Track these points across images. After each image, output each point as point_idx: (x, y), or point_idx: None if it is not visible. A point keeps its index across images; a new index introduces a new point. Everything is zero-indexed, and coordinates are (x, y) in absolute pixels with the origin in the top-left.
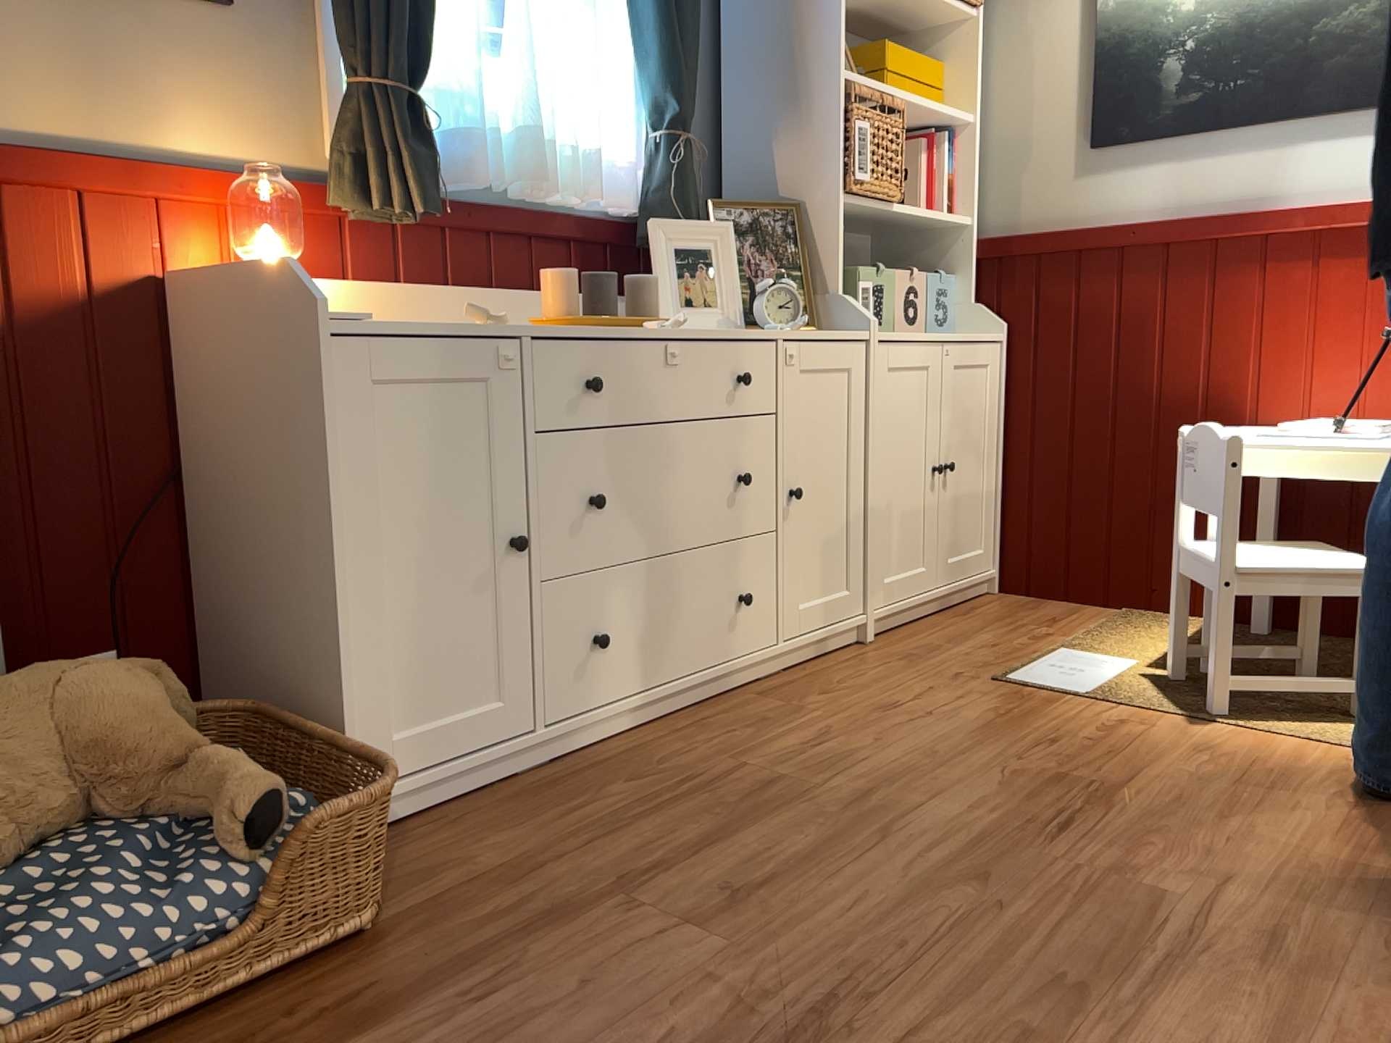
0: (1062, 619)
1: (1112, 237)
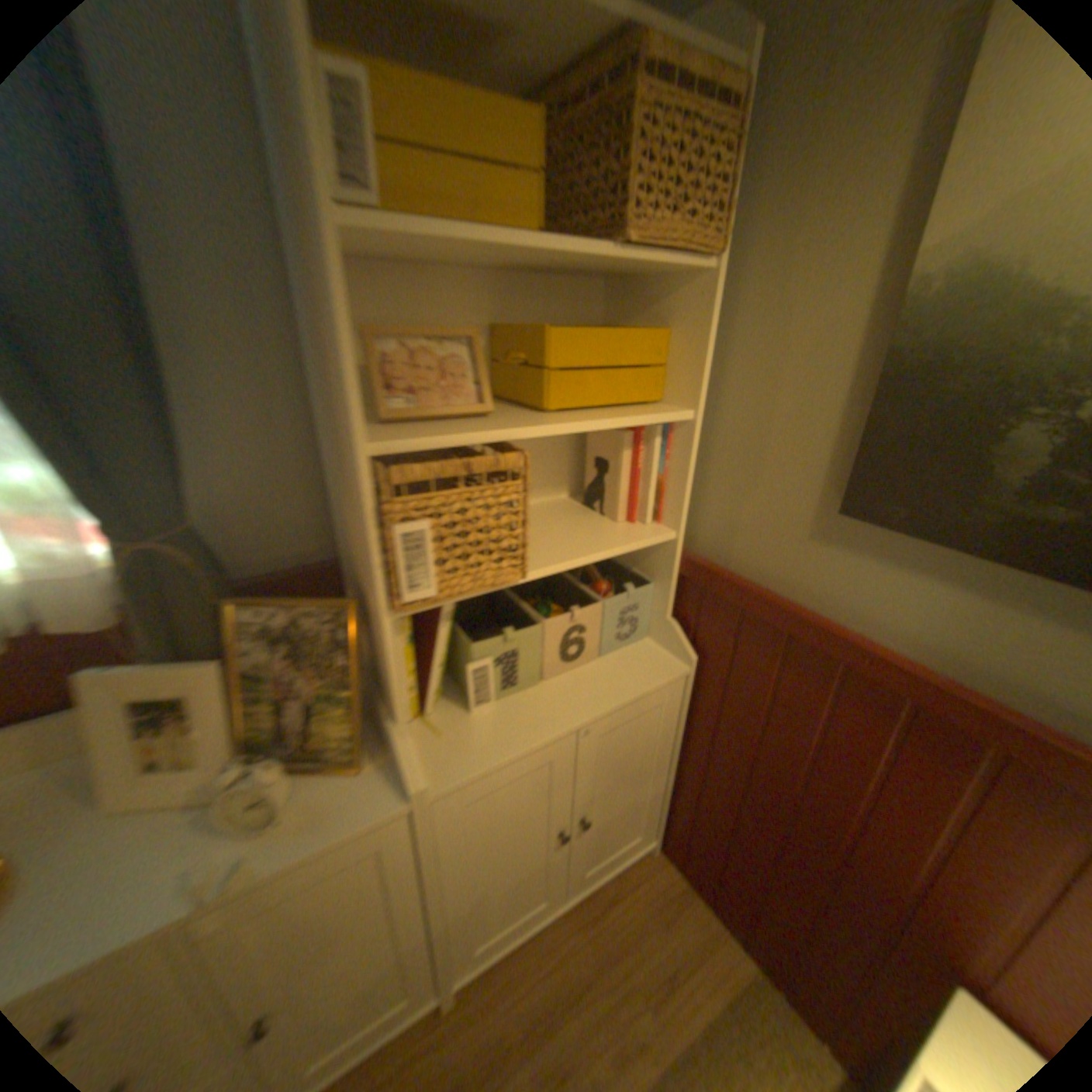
0: (683, 988)
1: (843, 651)
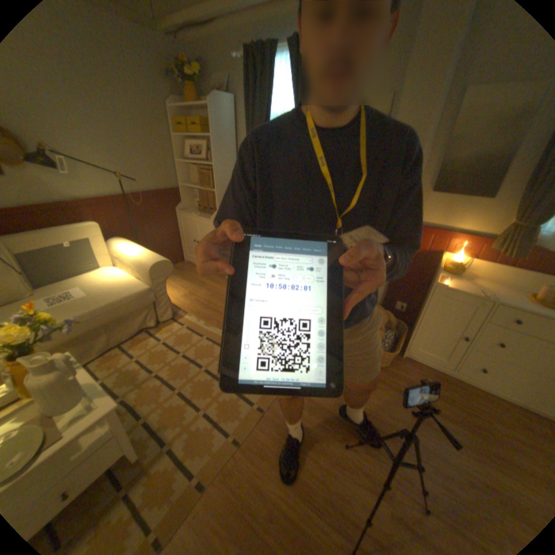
0: None
1: None
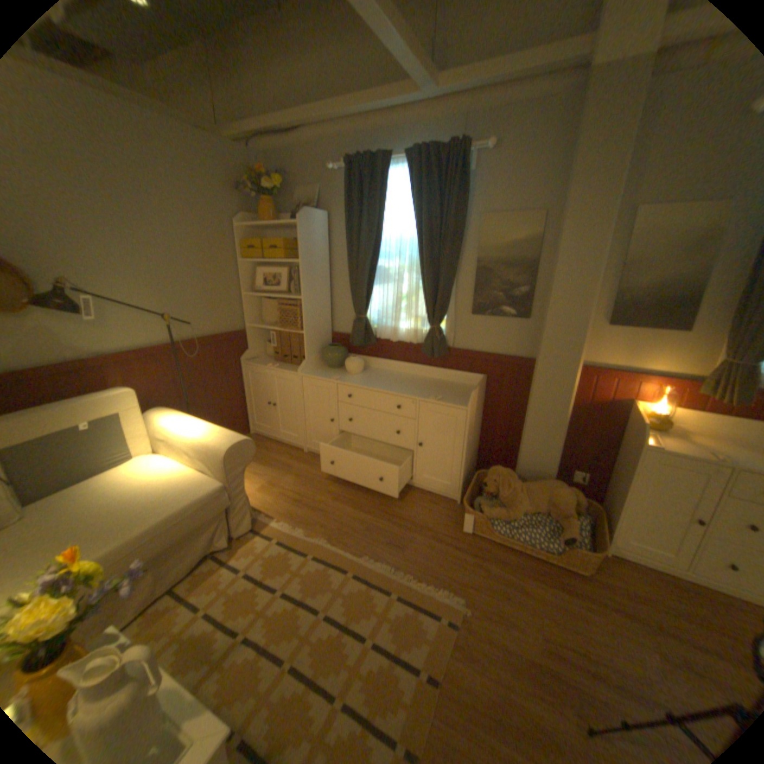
0: None
1: None
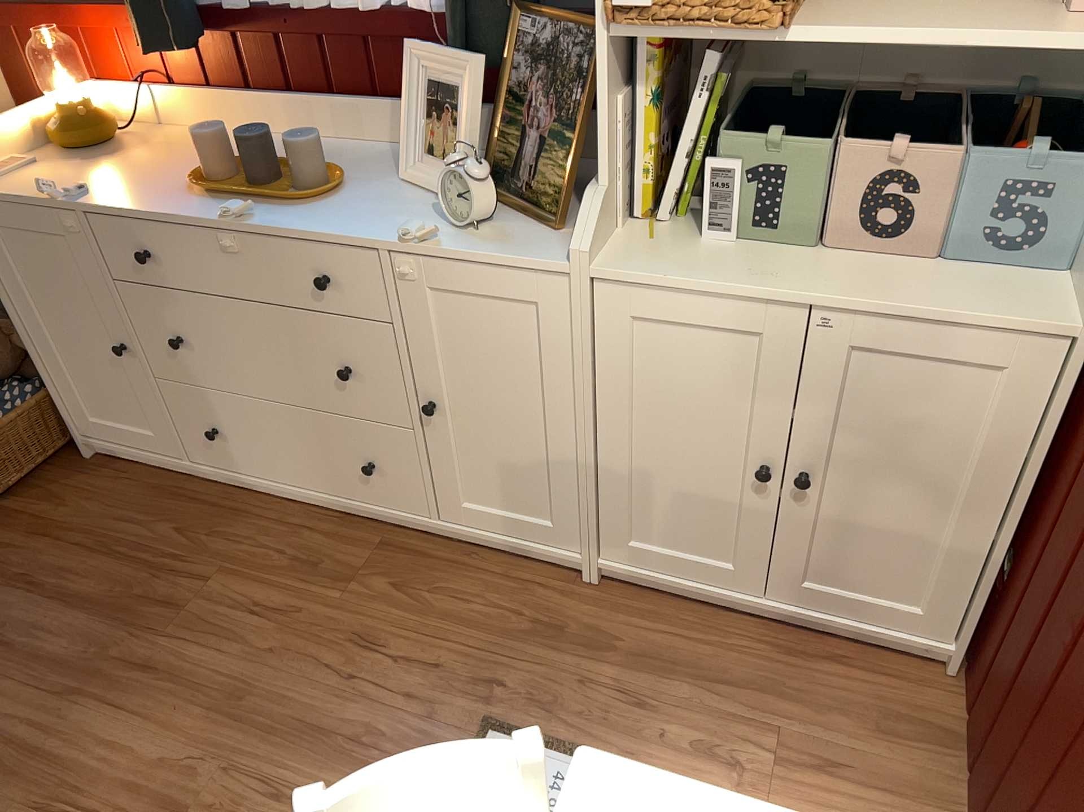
0: (844, 780)
1: None
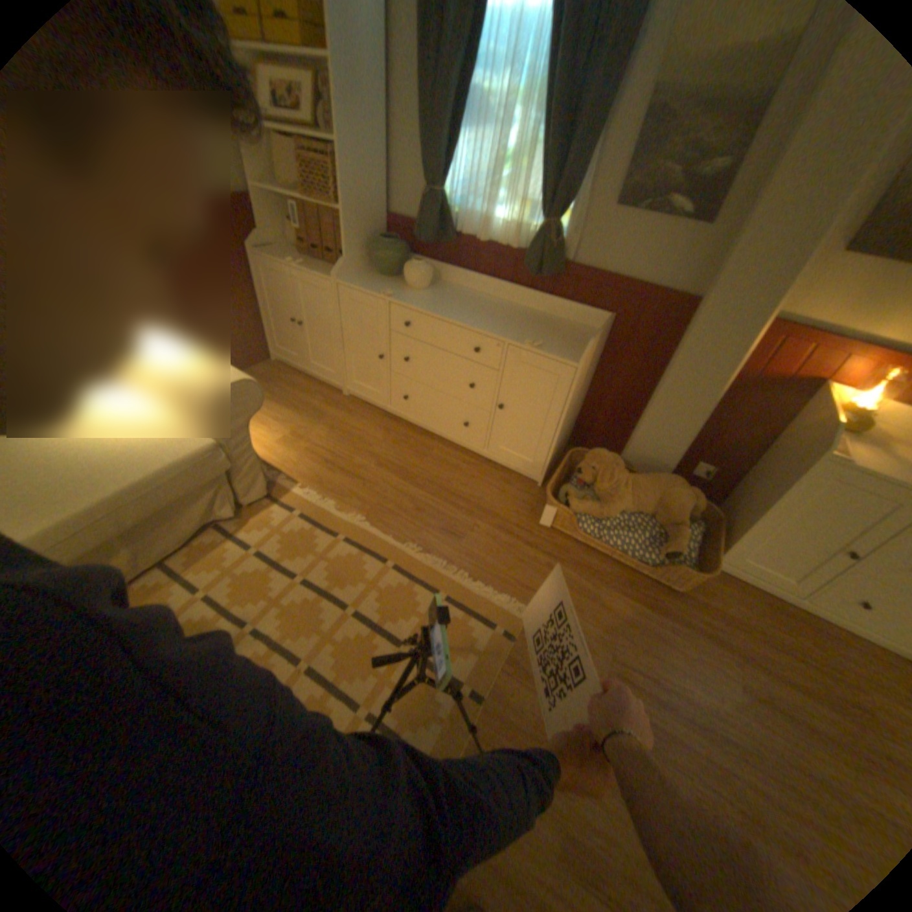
0: None
1: None
